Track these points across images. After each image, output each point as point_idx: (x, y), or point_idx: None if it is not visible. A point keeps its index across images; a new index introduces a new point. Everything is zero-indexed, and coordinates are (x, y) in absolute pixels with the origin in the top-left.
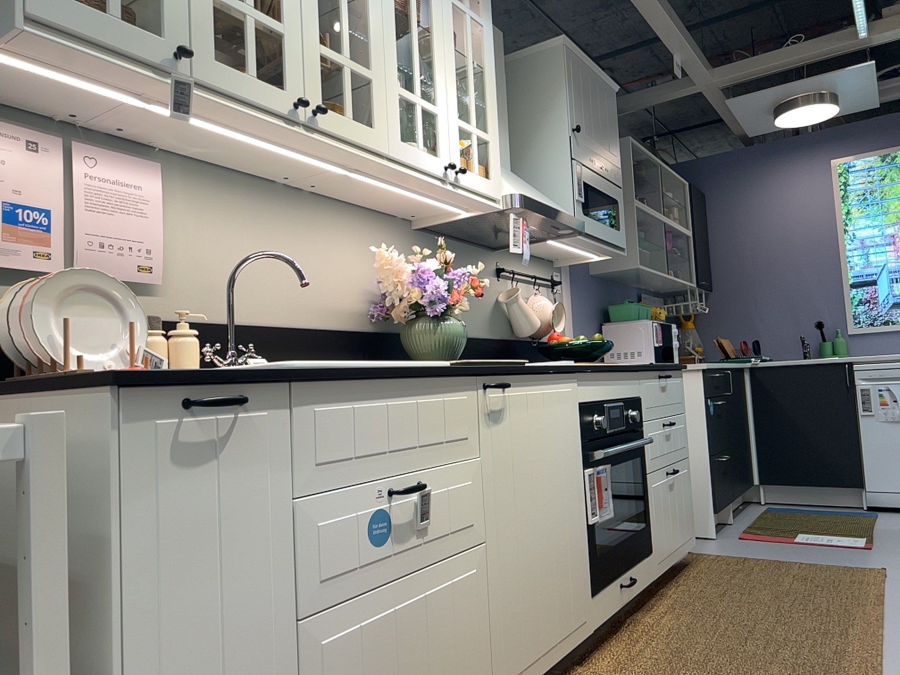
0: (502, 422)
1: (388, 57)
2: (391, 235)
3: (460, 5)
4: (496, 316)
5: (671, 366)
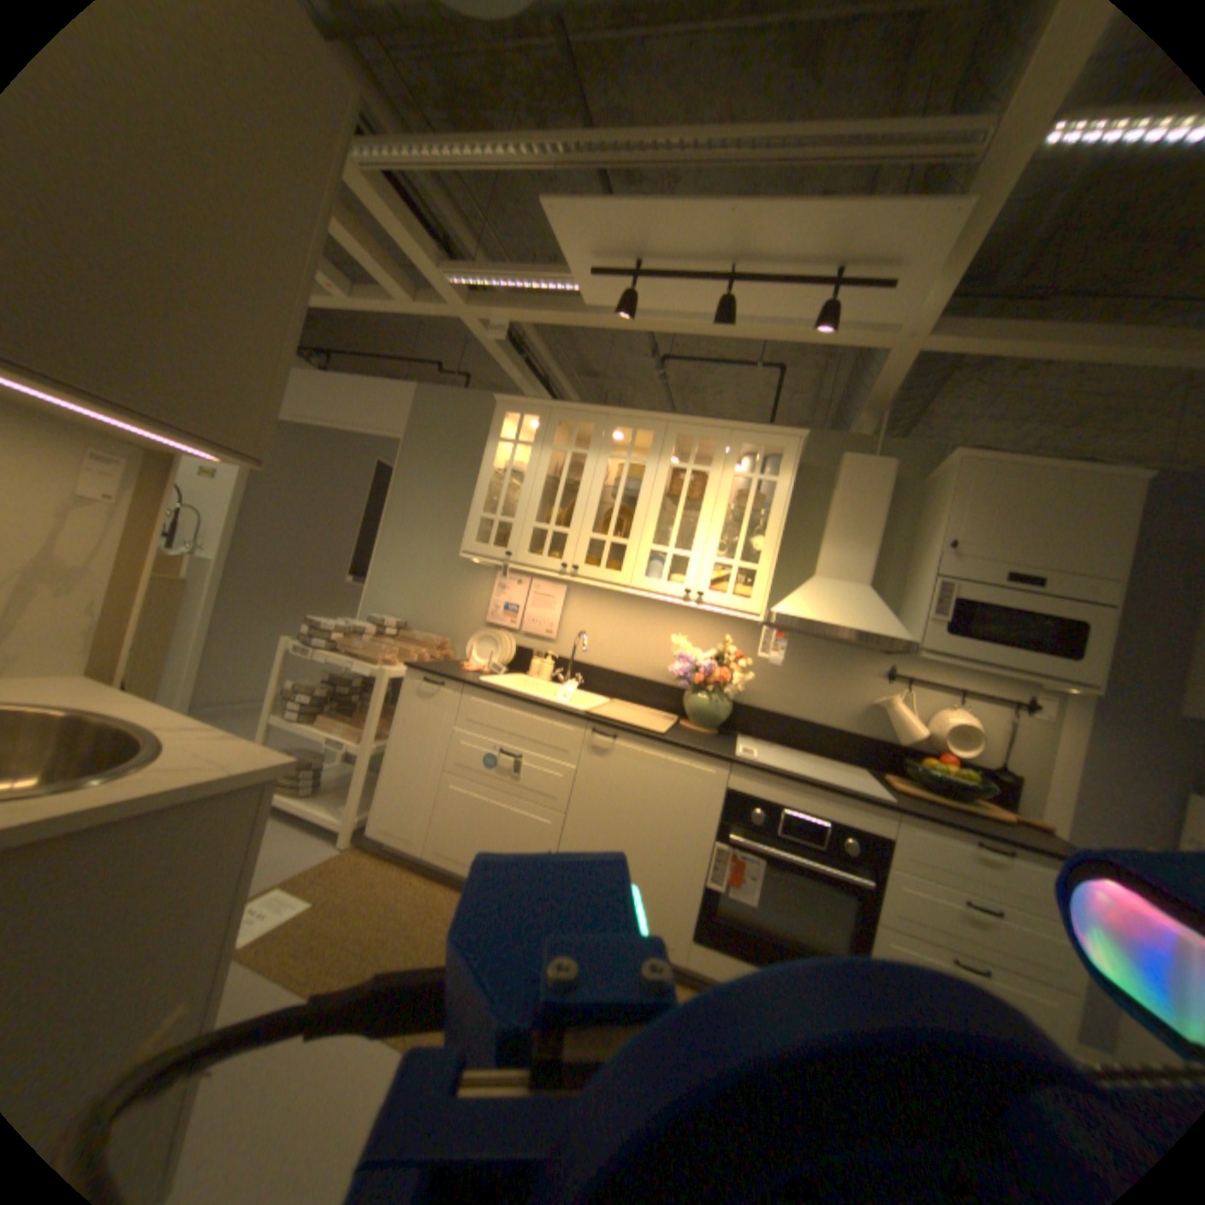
0: (603, 756)
1: (644, 529)
2: (729, 629)
3: (744, 474)
4: (868, 715)
5: (1019, 845)
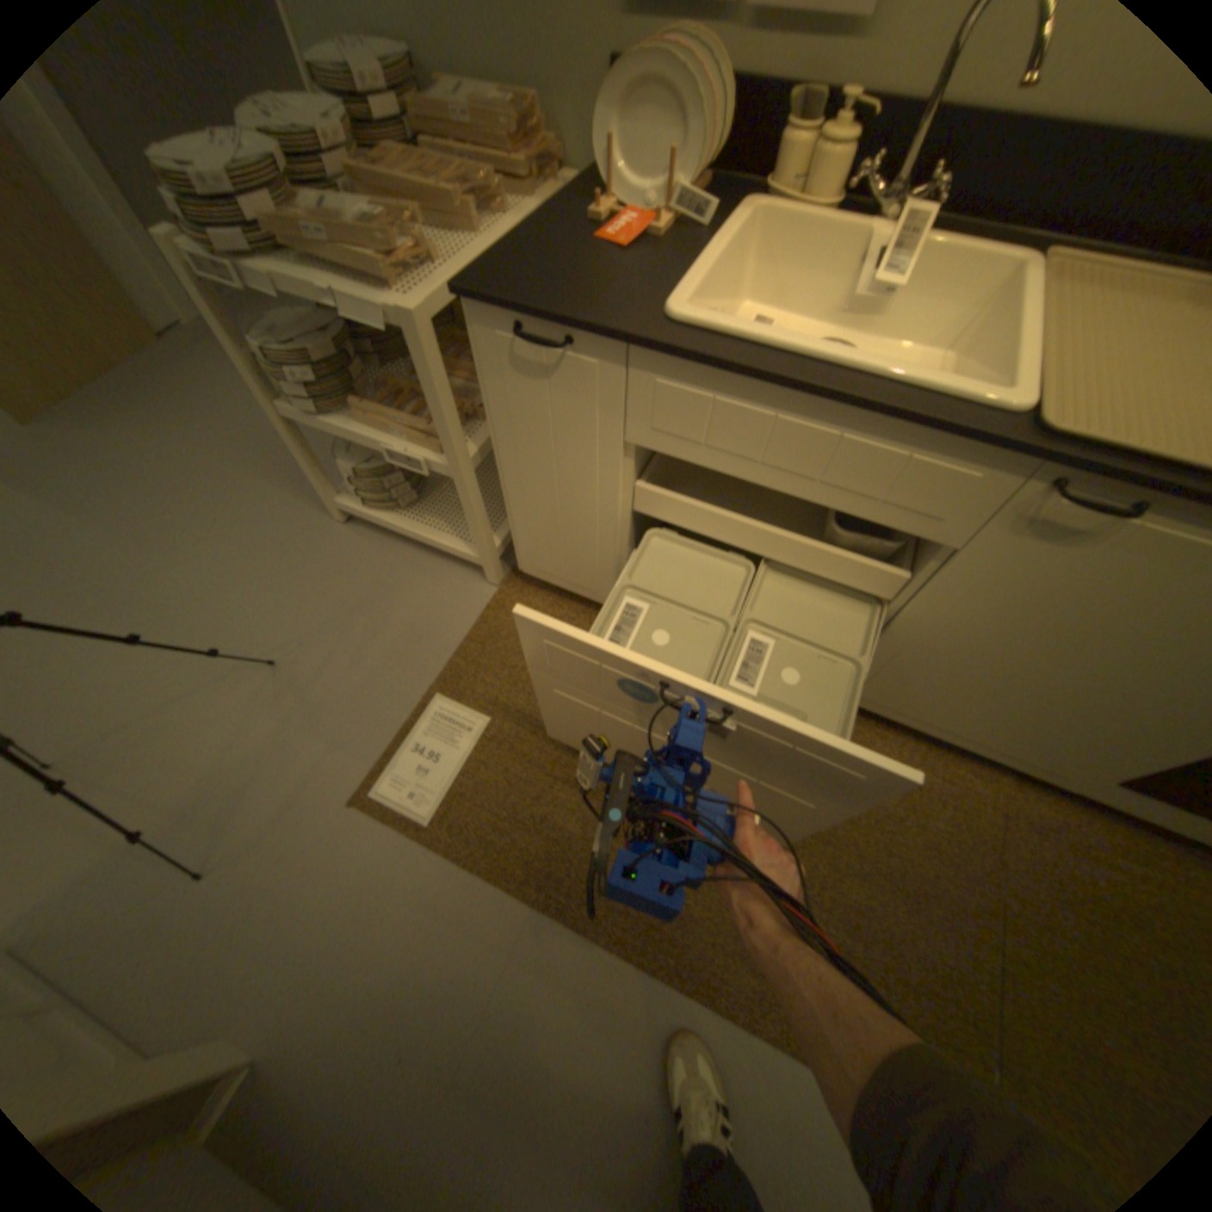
0: (1070, 546)
1: None
2: None
3: None
4: None
5: None
